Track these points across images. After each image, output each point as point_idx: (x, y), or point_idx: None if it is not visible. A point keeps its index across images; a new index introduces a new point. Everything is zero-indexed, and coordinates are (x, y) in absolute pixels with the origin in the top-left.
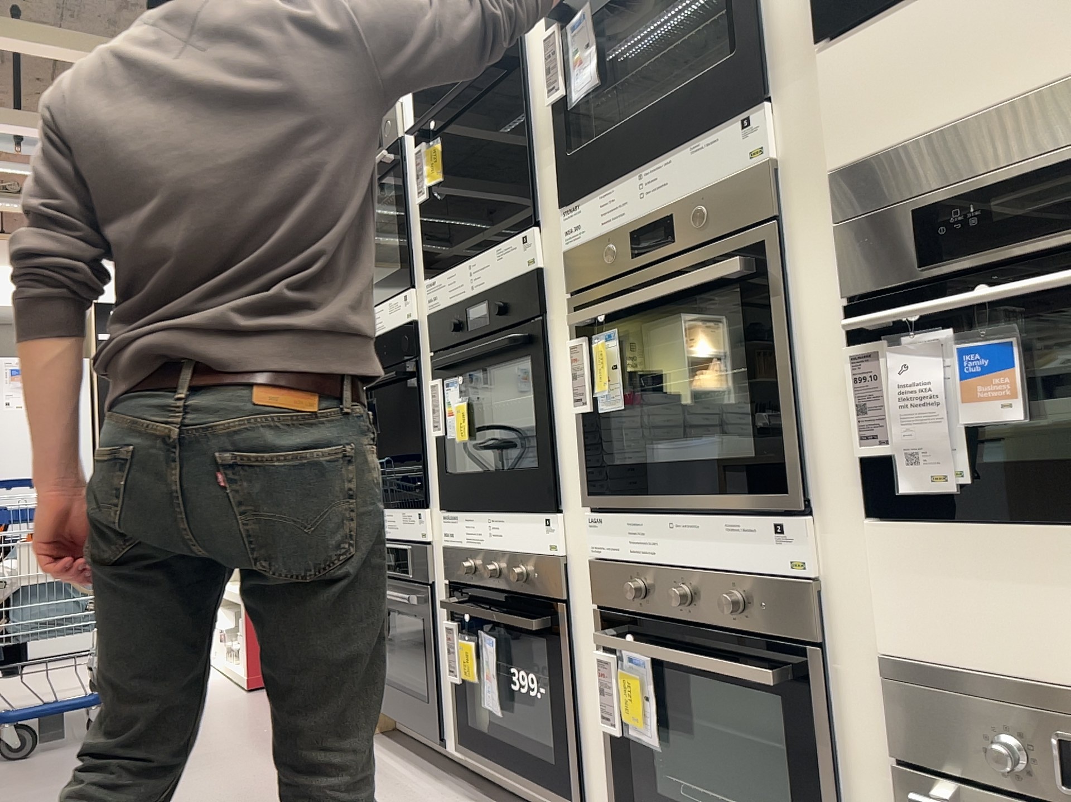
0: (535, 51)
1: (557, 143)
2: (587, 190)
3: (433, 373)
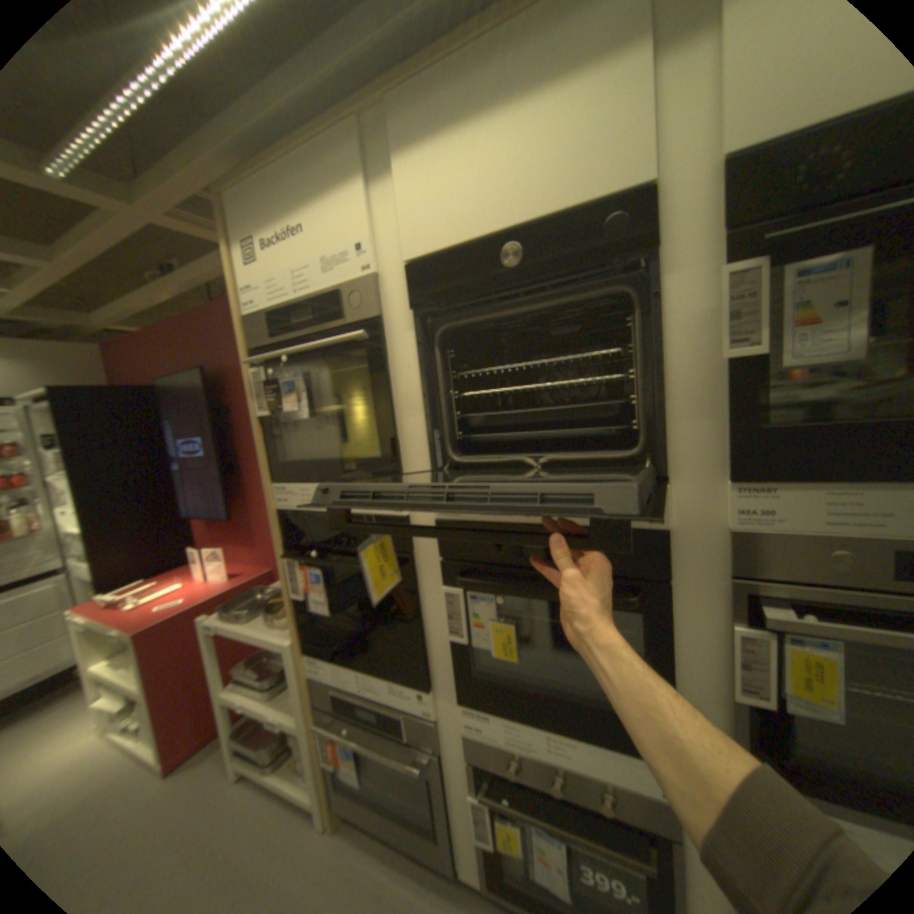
0: (693, 276)
1: (729, 402)
2: (803, 478)
3: (449, 580)
